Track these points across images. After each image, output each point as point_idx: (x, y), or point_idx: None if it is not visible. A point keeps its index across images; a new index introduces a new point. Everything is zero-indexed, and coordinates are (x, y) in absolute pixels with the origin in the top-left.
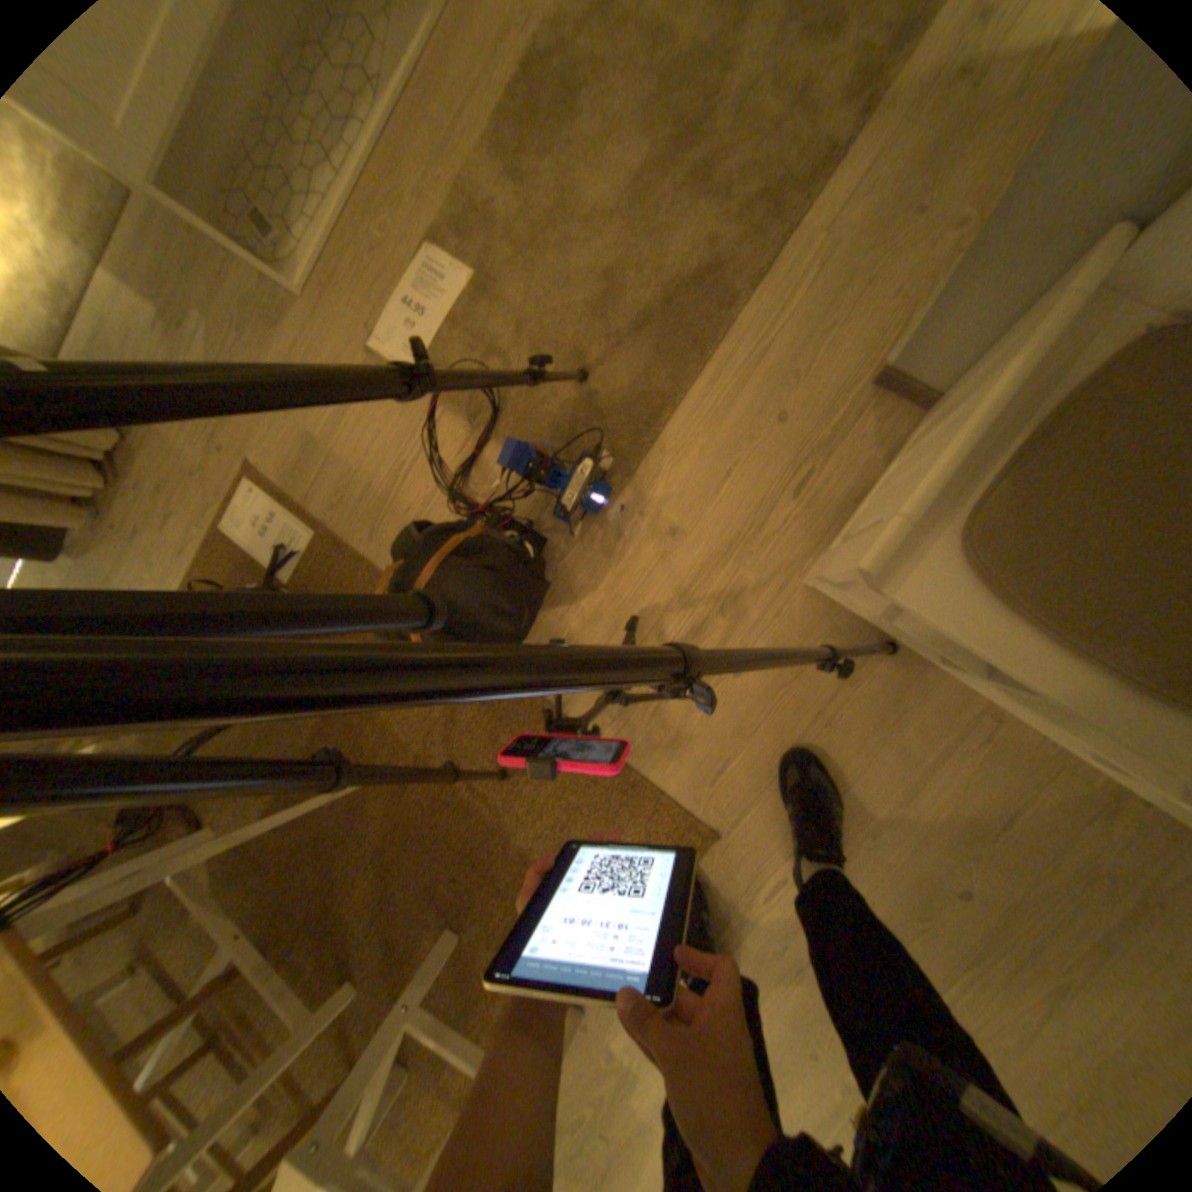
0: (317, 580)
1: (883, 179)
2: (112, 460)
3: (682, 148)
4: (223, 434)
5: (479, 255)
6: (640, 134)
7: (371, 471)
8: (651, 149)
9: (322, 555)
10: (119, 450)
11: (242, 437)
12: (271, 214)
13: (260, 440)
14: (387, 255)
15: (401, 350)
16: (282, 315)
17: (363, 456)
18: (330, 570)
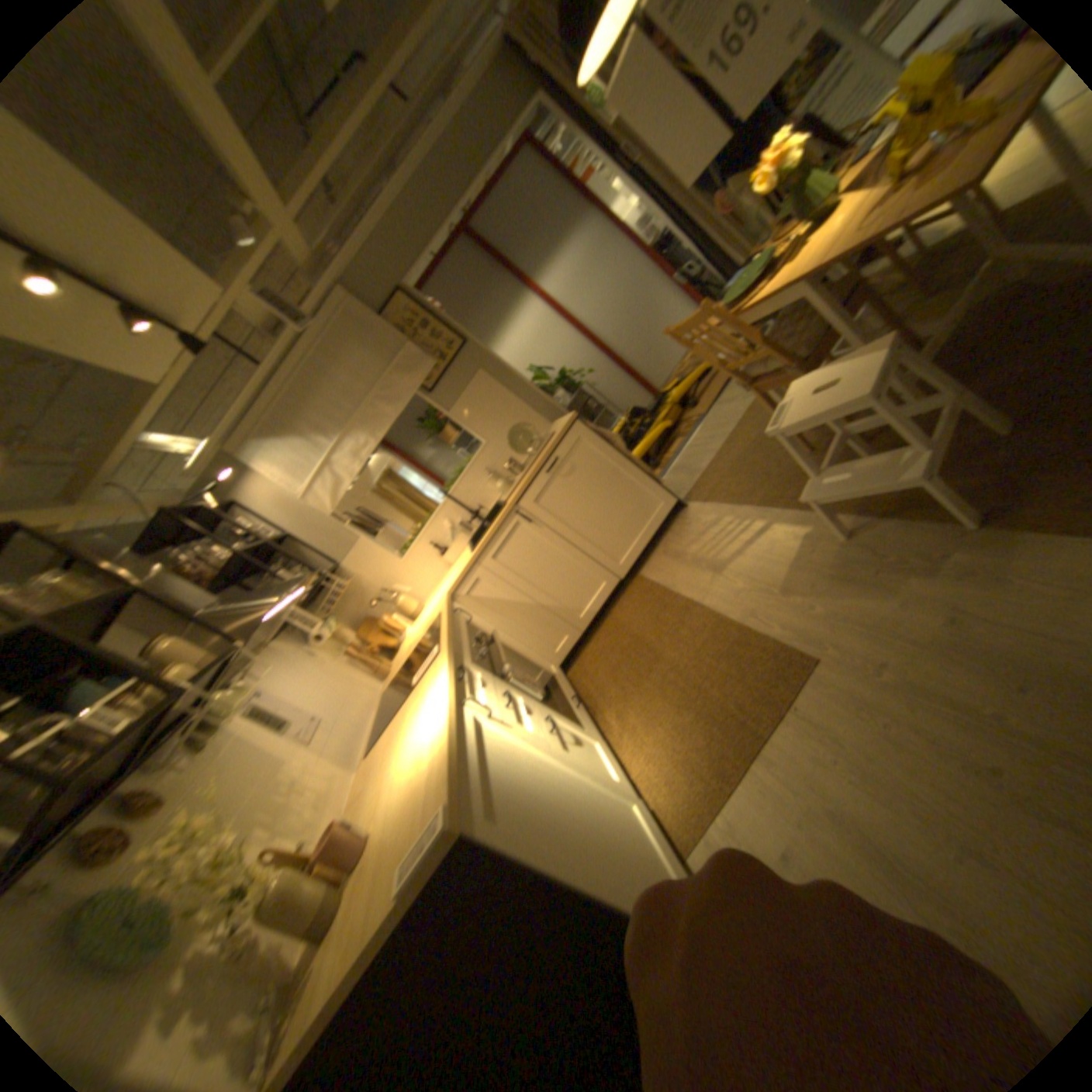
0: None
1: None
2: None
3: None
4: None
5: None
6: None
7: None
8: None
9: None
10: None
11: None
12: None
13: None
14: None
15: None
16: None
17: None
18: None
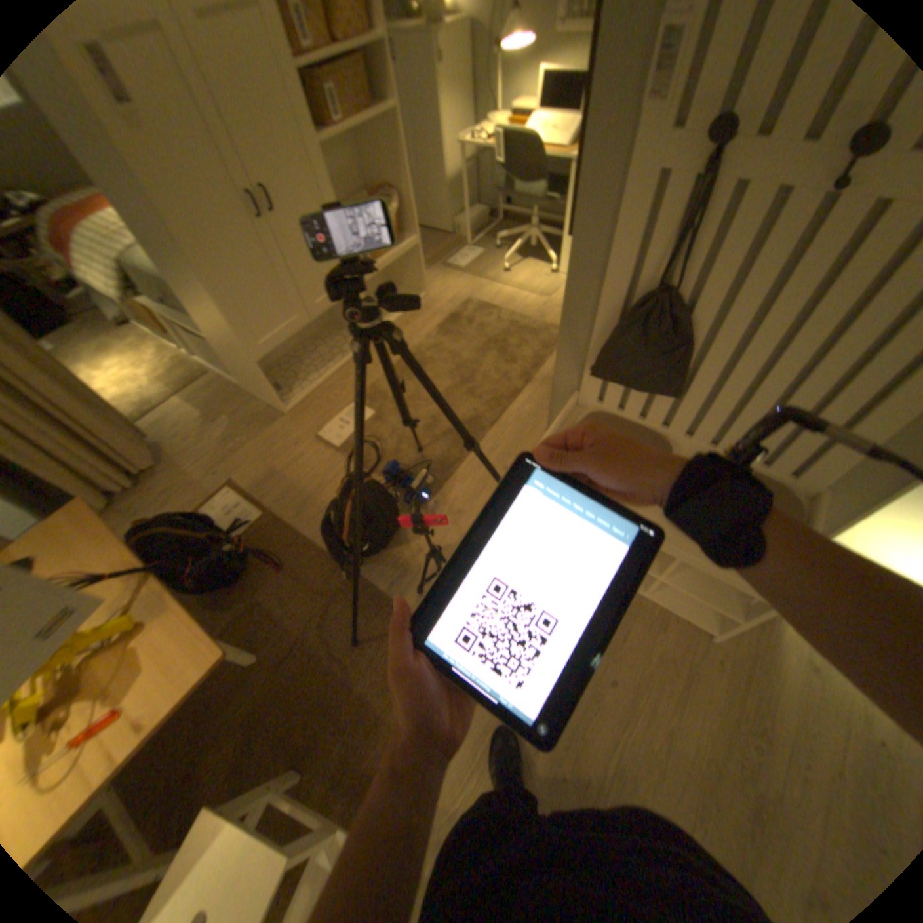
0: (256, 537)
1: (534, 399)
2: (137, 476)
3: (464, 384)
4: (220, 466)
5: (378, 407)
6: (448, 378)
7: (305, 484)
8: (452, 383)
9: (263, 523)
10: (145, 471)
11: (231, 467)
12: (283, 384)
13: (242, 469)
14: (334, 403)
15: (334, 436)
16: (273, 420)
17: (302, 478)
18: (266, 531)
